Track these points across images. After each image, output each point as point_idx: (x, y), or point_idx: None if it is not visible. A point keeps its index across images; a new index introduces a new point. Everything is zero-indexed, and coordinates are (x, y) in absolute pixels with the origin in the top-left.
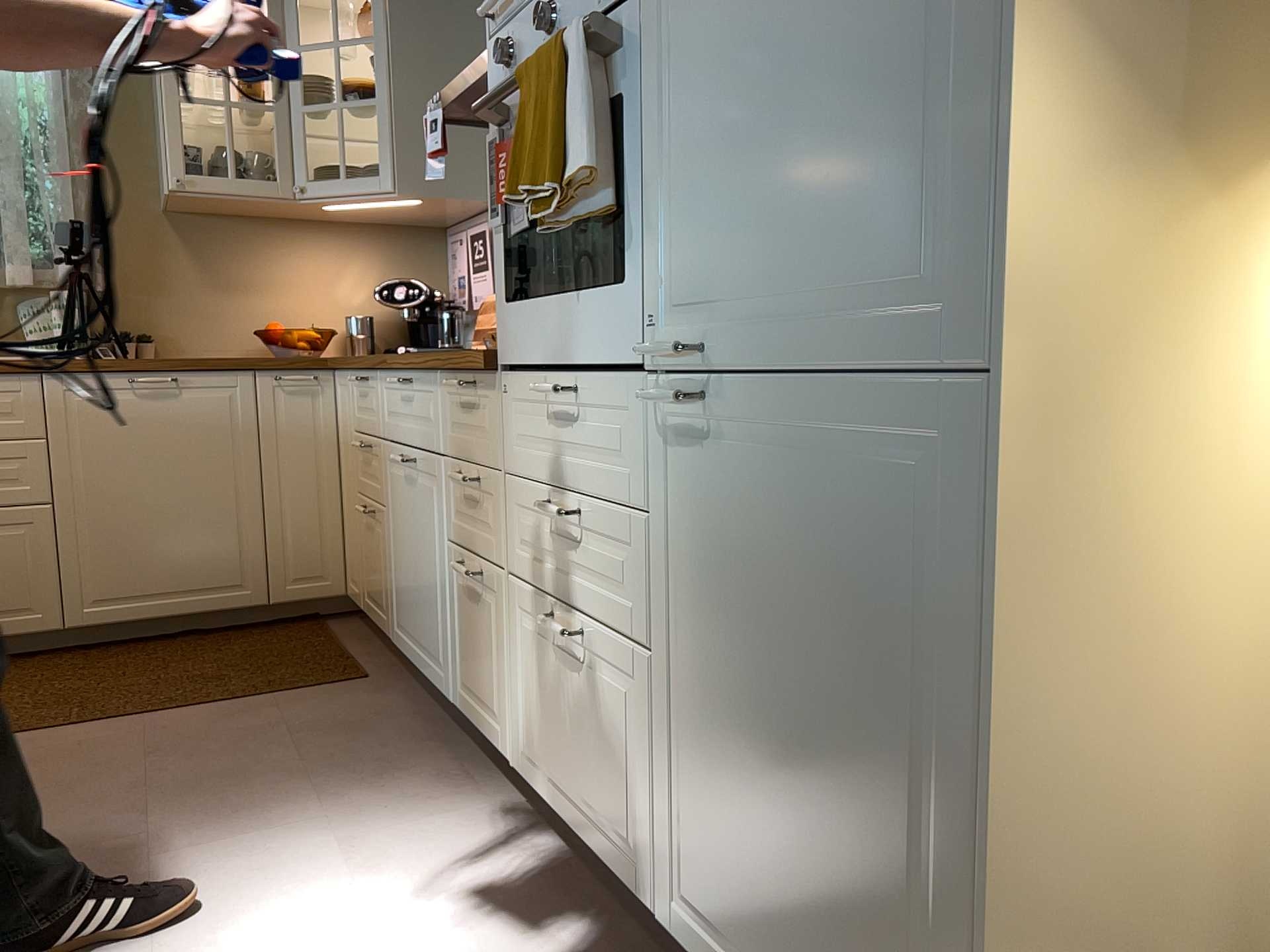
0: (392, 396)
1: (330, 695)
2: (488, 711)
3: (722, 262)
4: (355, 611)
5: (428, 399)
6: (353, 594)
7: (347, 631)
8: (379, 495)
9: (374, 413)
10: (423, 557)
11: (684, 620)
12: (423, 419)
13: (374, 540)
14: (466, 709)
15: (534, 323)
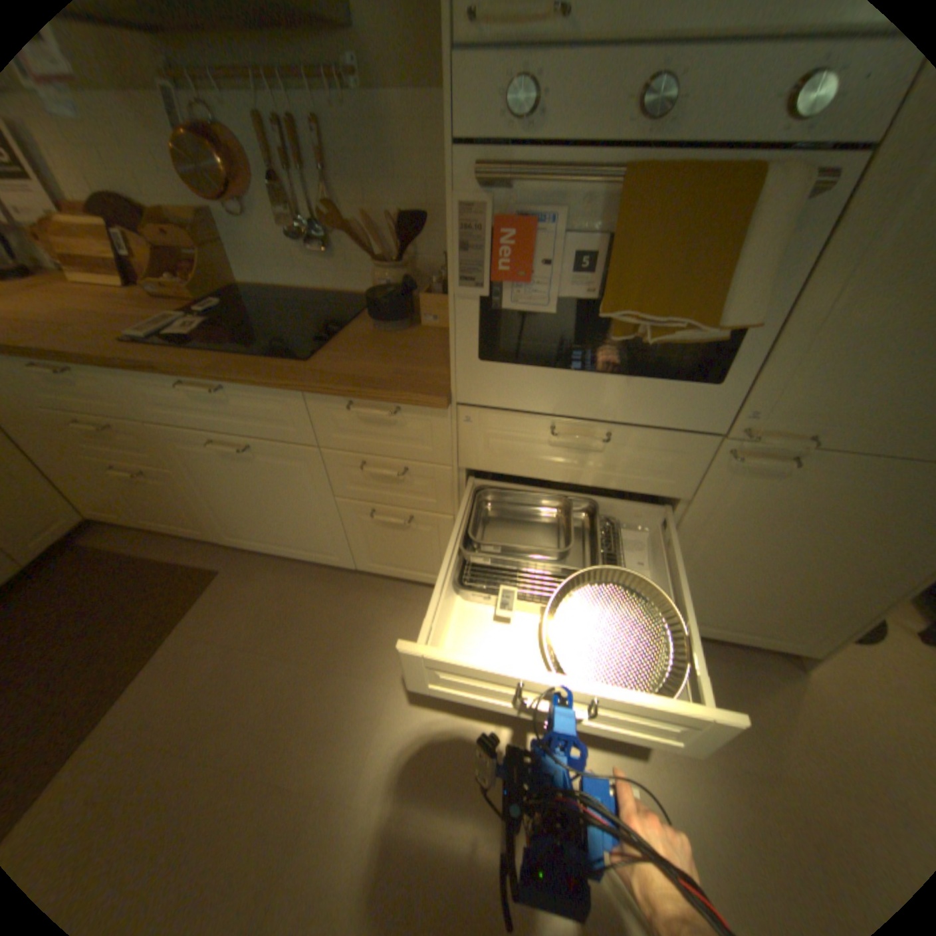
0: (161, 392)
1: (213, 602)
2: (417, 570)
3: (852, 393)
4: (85, 521)
5: (271, 406)
6: (103, 518)
7: (117, 543)
8: (150, 462)
9: (104, 401)
10: (281, 503)
11: (703, 537)
12: (260, 419)
13: (147, 489)
14: (379, 570)
15: (534, 383)
